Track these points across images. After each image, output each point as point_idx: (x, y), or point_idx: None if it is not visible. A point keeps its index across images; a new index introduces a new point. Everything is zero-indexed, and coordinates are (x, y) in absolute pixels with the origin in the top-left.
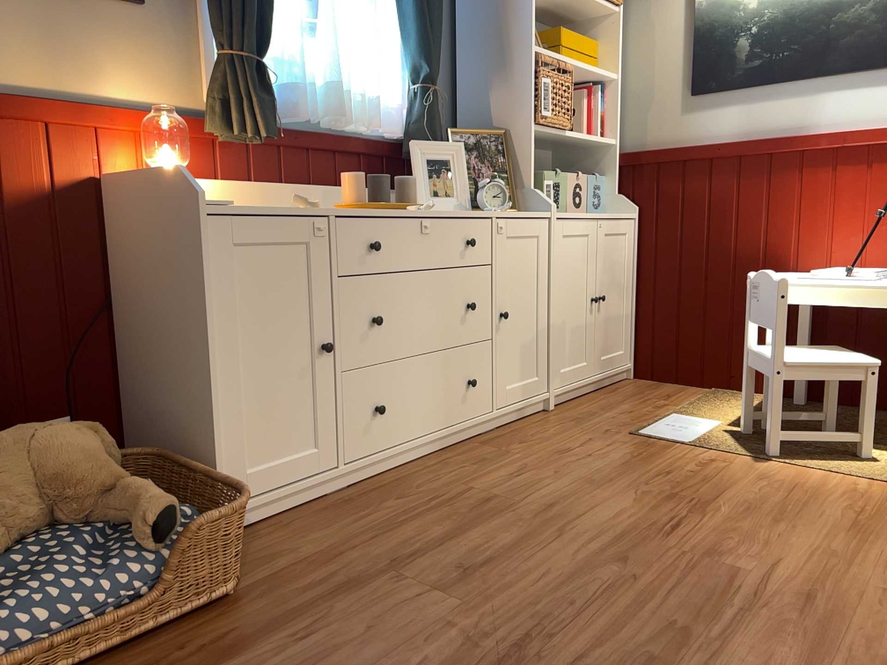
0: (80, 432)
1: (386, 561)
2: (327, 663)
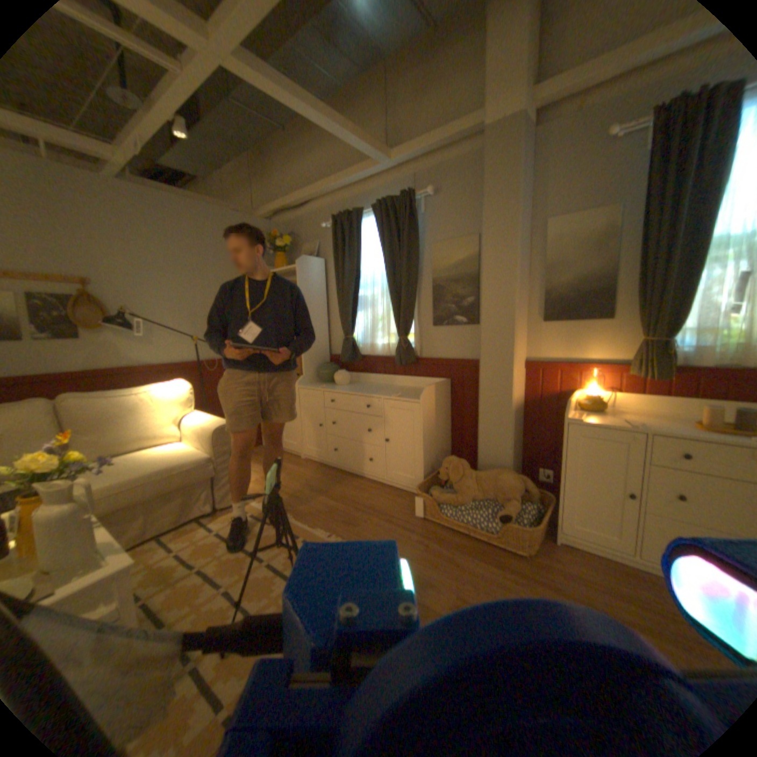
0: (515, 480)
1: (586, 601)
2: (509, 594)
